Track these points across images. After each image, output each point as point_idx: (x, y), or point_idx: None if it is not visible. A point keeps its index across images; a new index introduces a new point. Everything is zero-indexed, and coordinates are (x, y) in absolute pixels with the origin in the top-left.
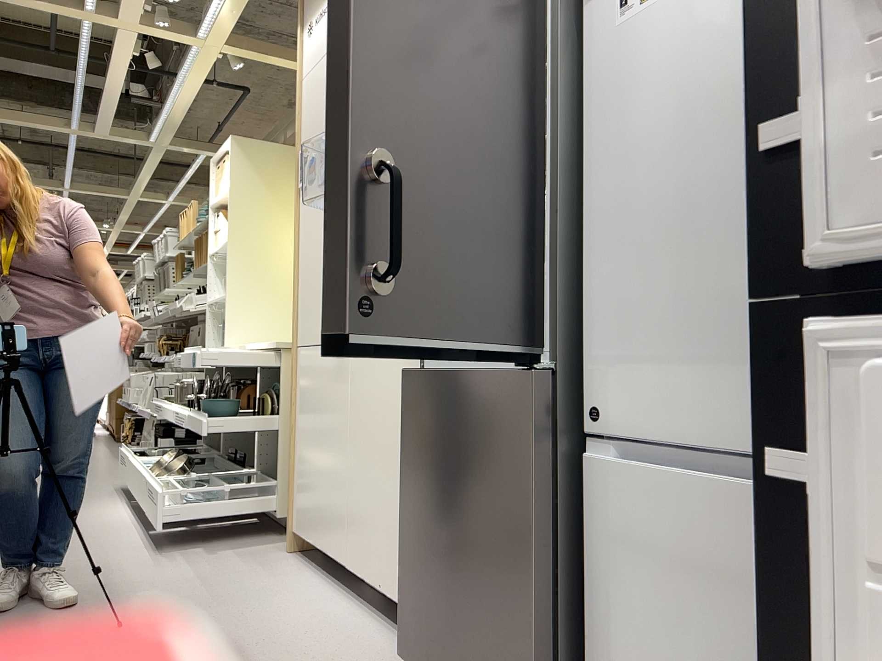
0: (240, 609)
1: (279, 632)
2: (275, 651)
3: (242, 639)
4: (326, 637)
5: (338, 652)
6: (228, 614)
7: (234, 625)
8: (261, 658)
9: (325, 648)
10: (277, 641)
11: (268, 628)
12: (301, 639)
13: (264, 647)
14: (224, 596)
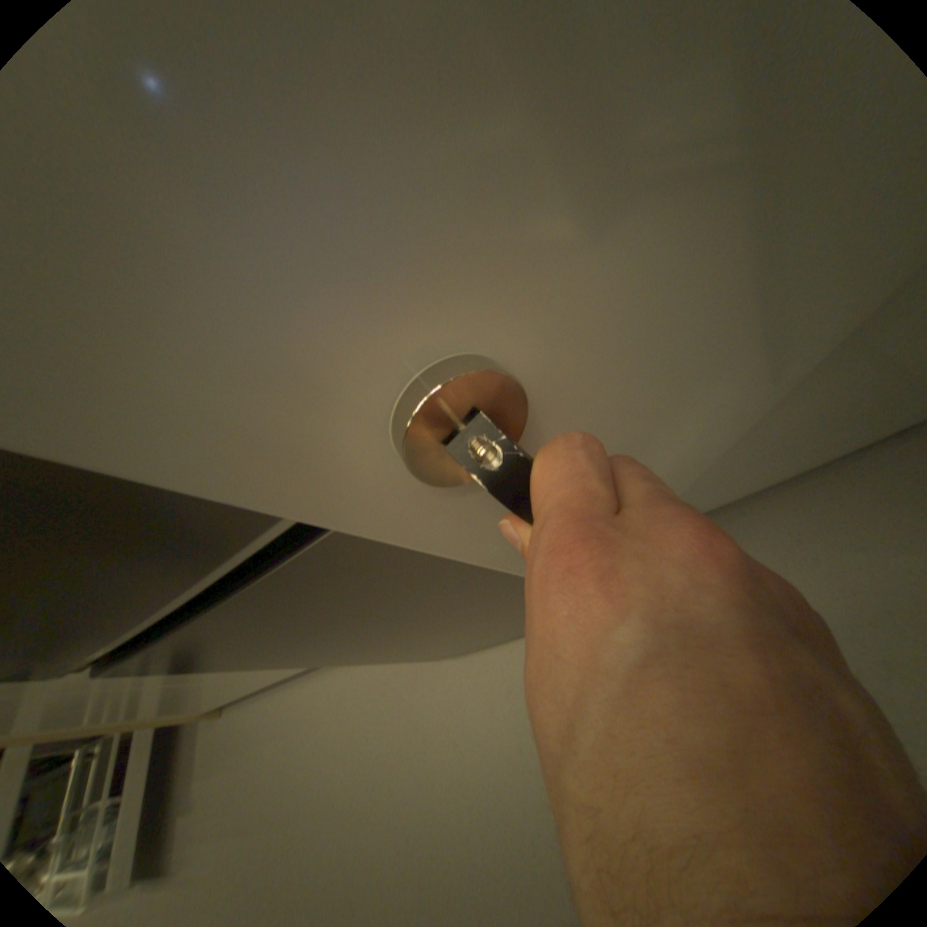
0: (303, 797)
1: (352, 763)
2: (384, 777)
3: (354, 810)
4: (374, 715)
5: (400, 709)
6: (307, 814)
7: (329, 812)
8: (391, 796)
9: (390, 720)
10: (367, 770)
11: (343, 774)
12: (371, 742)
13: (373, 788)
14: (274, 809)
